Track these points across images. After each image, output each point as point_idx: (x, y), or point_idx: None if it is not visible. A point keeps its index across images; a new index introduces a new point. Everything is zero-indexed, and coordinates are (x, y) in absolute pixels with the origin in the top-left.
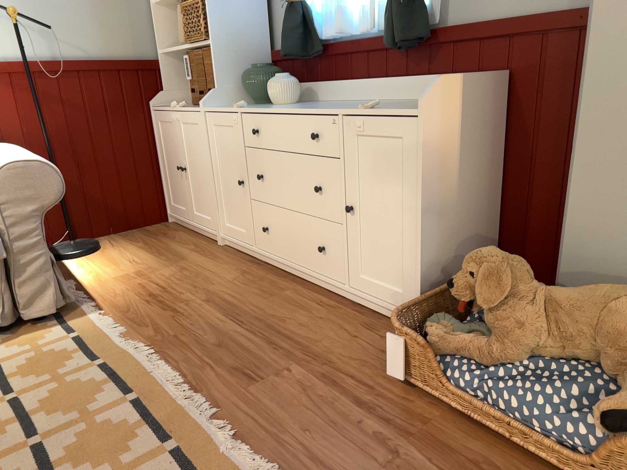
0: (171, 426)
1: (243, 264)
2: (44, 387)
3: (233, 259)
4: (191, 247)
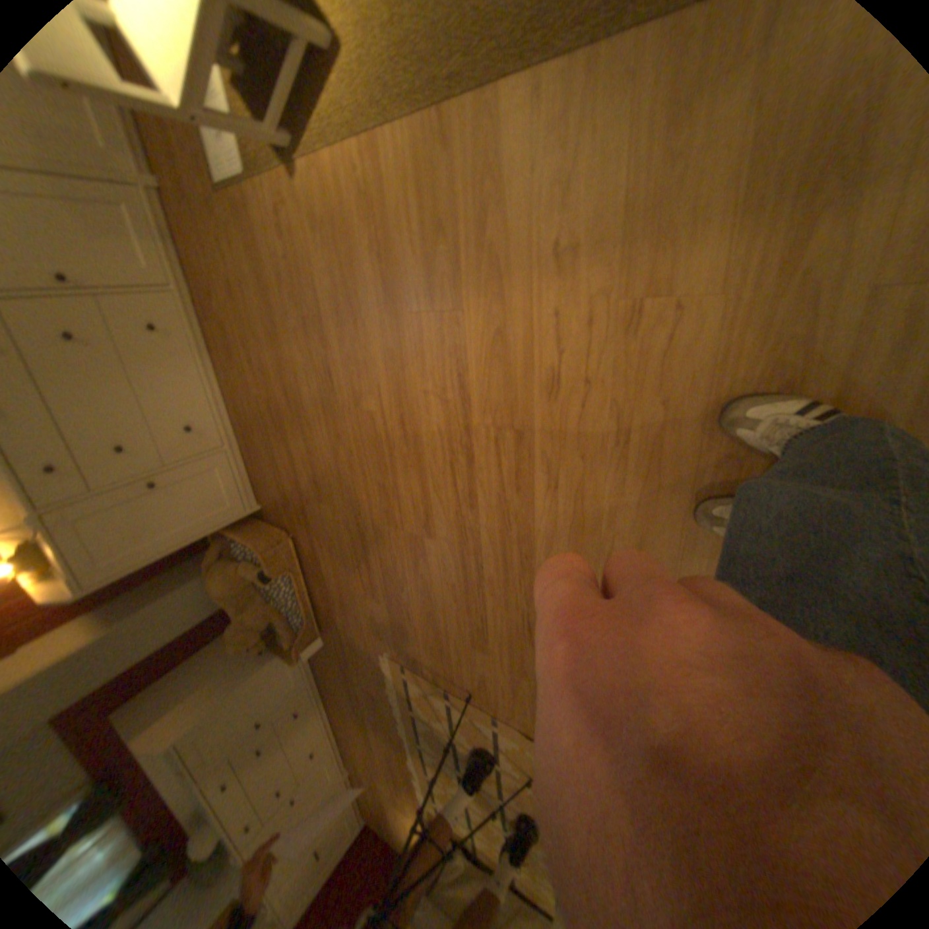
0: (402, 719)
1: (338, 747)
2: (445, 792)
3: (341, 756)
4: (357, 789)
